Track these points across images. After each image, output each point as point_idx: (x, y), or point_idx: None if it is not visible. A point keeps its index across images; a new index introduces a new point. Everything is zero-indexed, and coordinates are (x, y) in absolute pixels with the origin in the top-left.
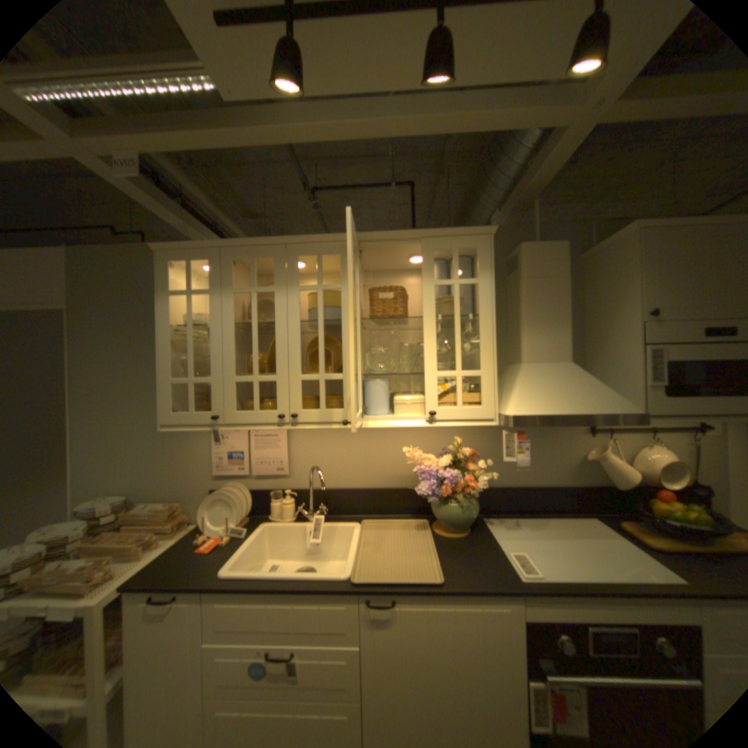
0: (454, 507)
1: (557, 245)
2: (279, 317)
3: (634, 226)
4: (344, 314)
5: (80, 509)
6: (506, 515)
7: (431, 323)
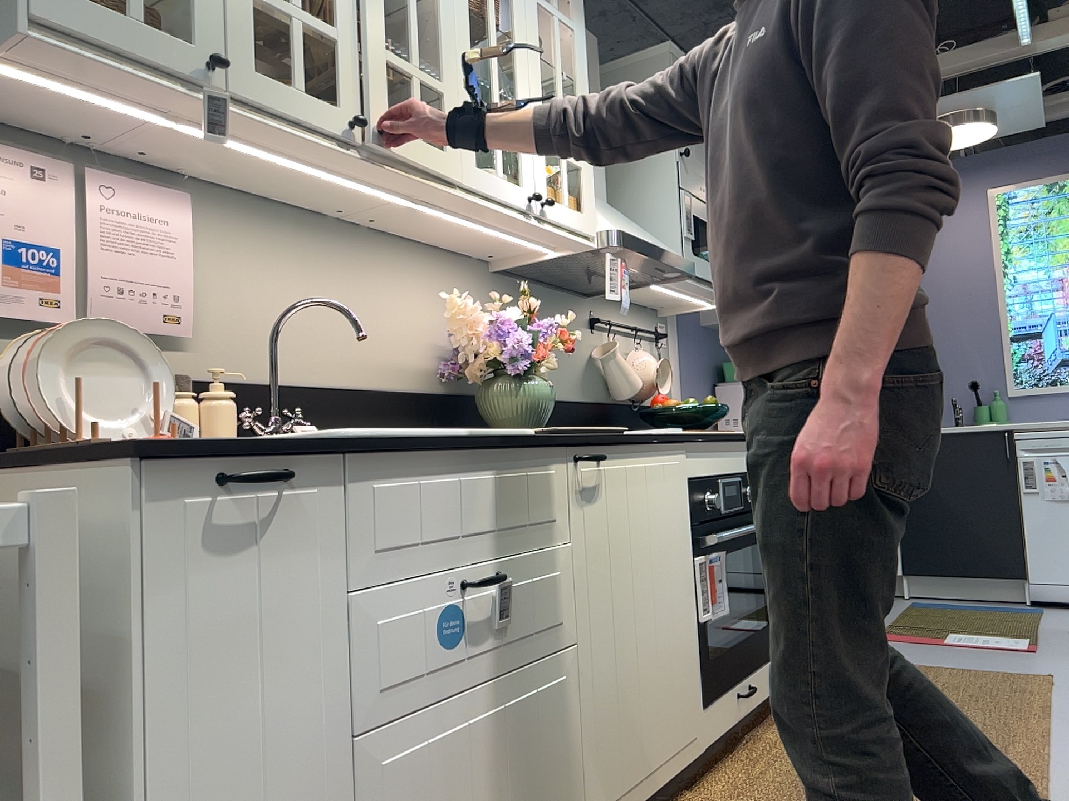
0: (535, 387)
1: (591, 39)
2: None
3: (665, 49)
4: None
5: None
6: None
7: (536, 59)
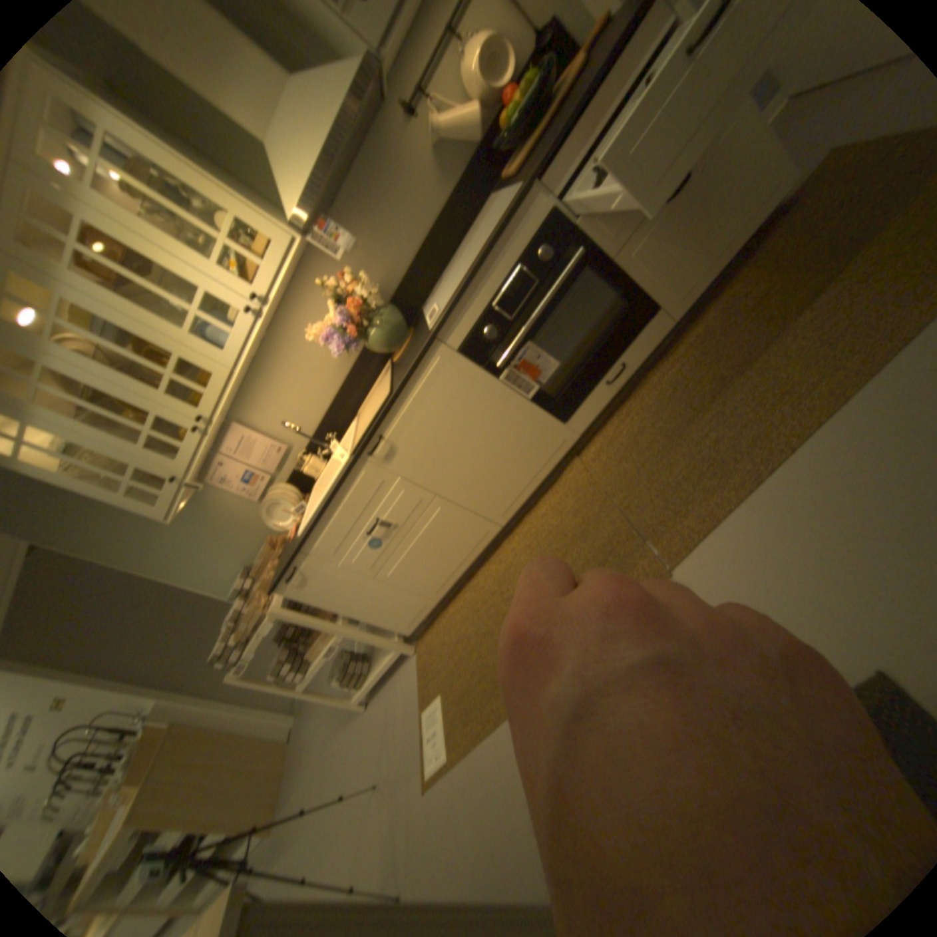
0: (377, 330)
1: None
2: (82, 374)
3: None
4: (101, 311)
5: (233, 592)
6: (437, 280)
7: (146, 225)
